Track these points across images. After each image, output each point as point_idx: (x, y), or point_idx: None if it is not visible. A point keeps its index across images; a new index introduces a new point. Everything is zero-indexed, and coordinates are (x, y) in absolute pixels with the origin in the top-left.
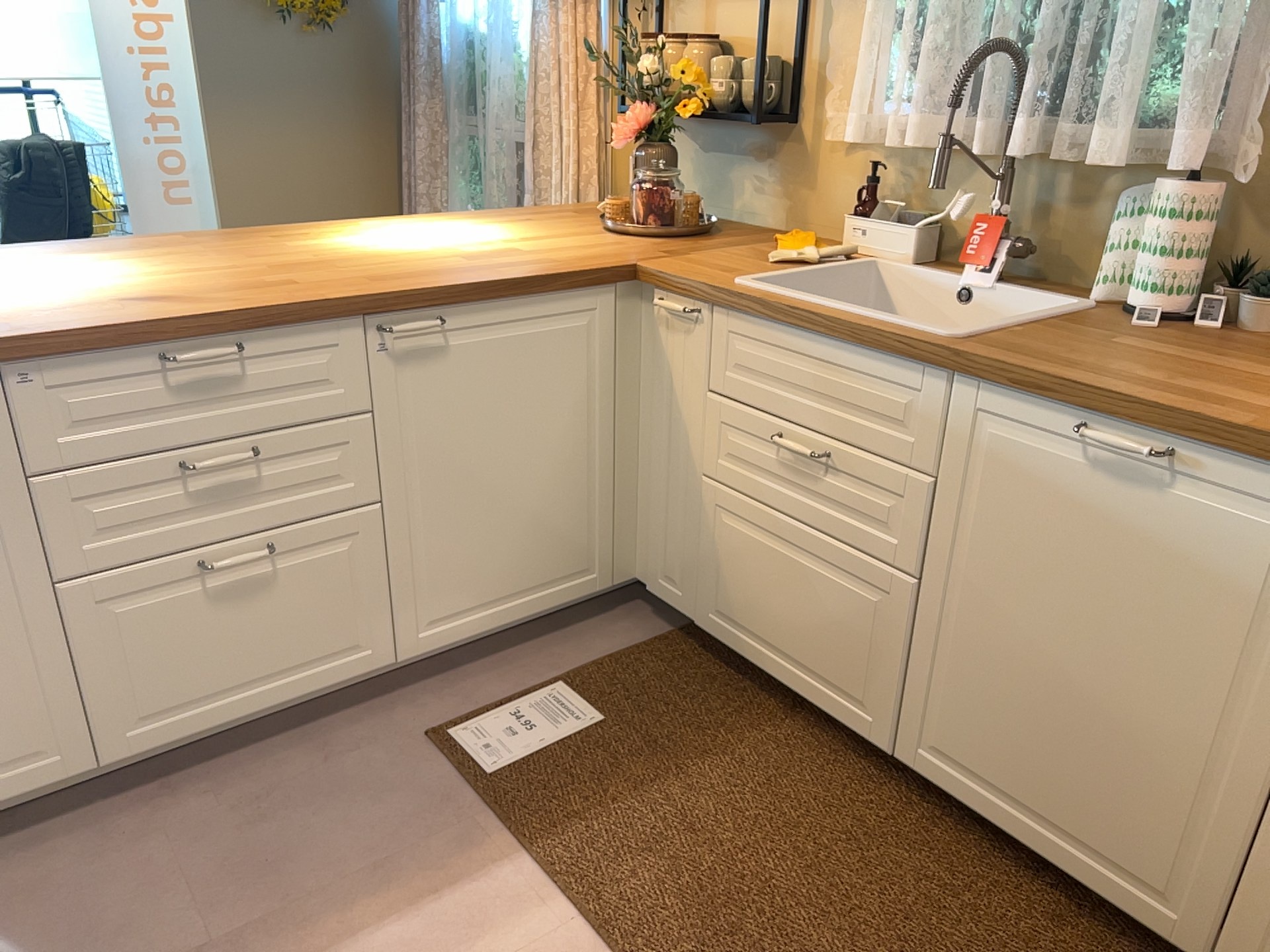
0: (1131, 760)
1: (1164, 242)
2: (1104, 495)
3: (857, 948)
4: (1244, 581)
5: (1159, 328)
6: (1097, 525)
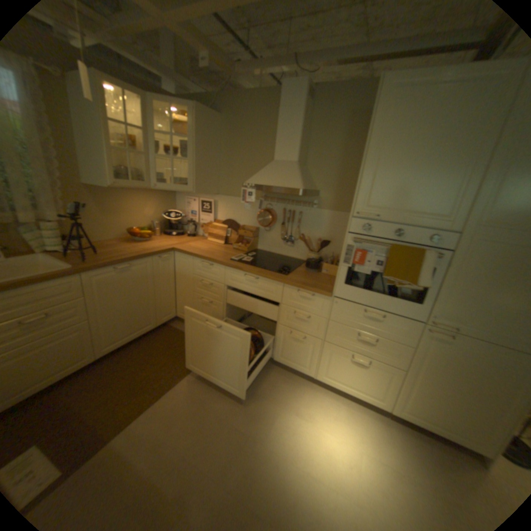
0: (138, 311)
1: (54, 236)
2: (120, 277)
3: (145, 370)
4: (143, 275)
5: (69, 252)
6: (121, 282)
